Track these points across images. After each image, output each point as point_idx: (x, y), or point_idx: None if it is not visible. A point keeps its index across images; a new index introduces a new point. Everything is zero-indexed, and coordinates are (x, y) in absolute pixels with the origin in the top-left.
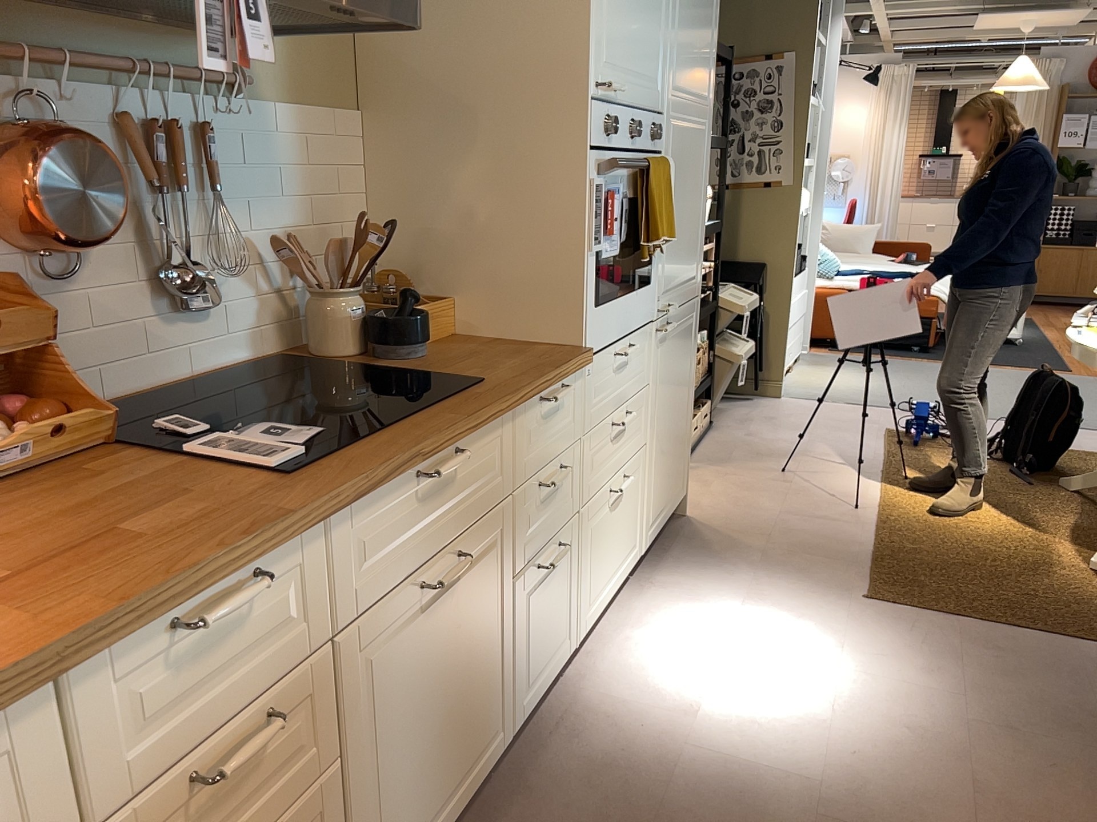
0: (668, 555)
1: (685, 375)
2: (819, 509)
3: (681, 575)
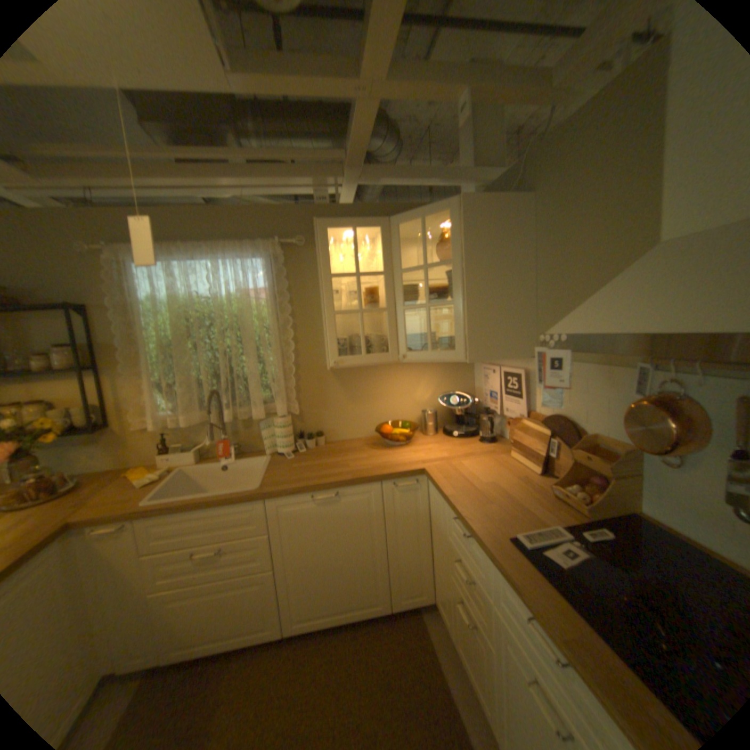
0: None
1: None
2: None
3: None
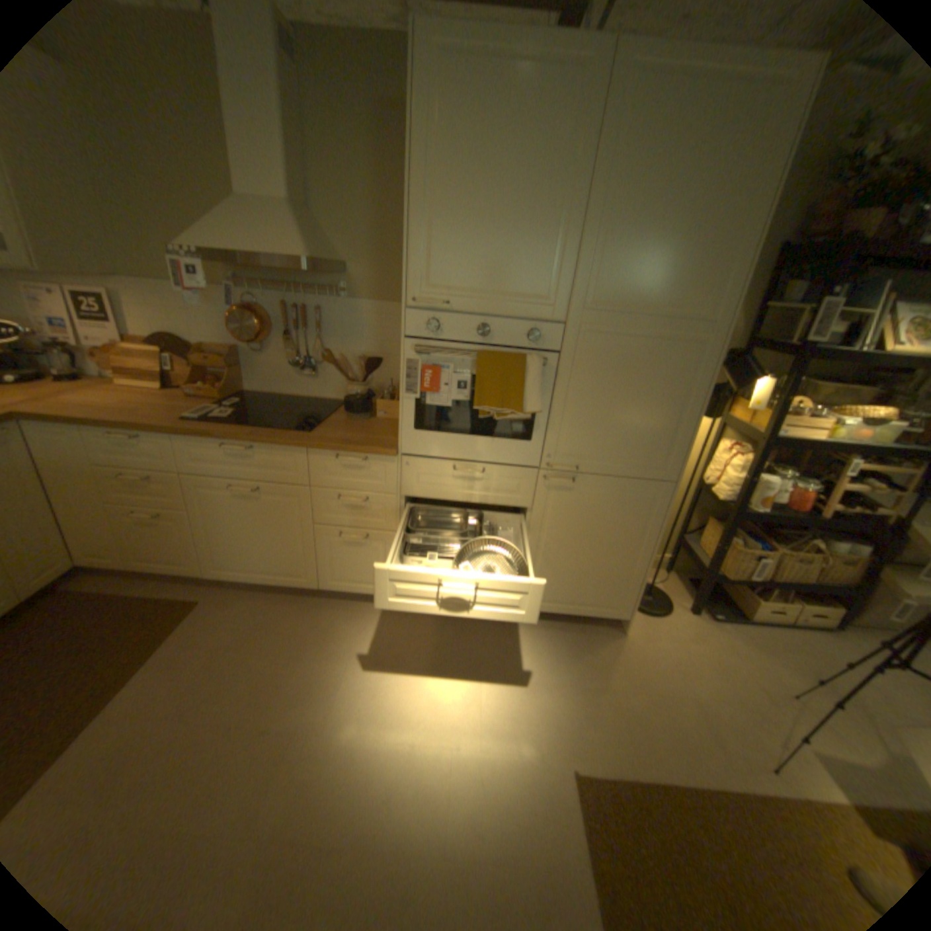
0: (555, 632)
1: (621, 531)
2: (736, 735)
3: (531, 643)
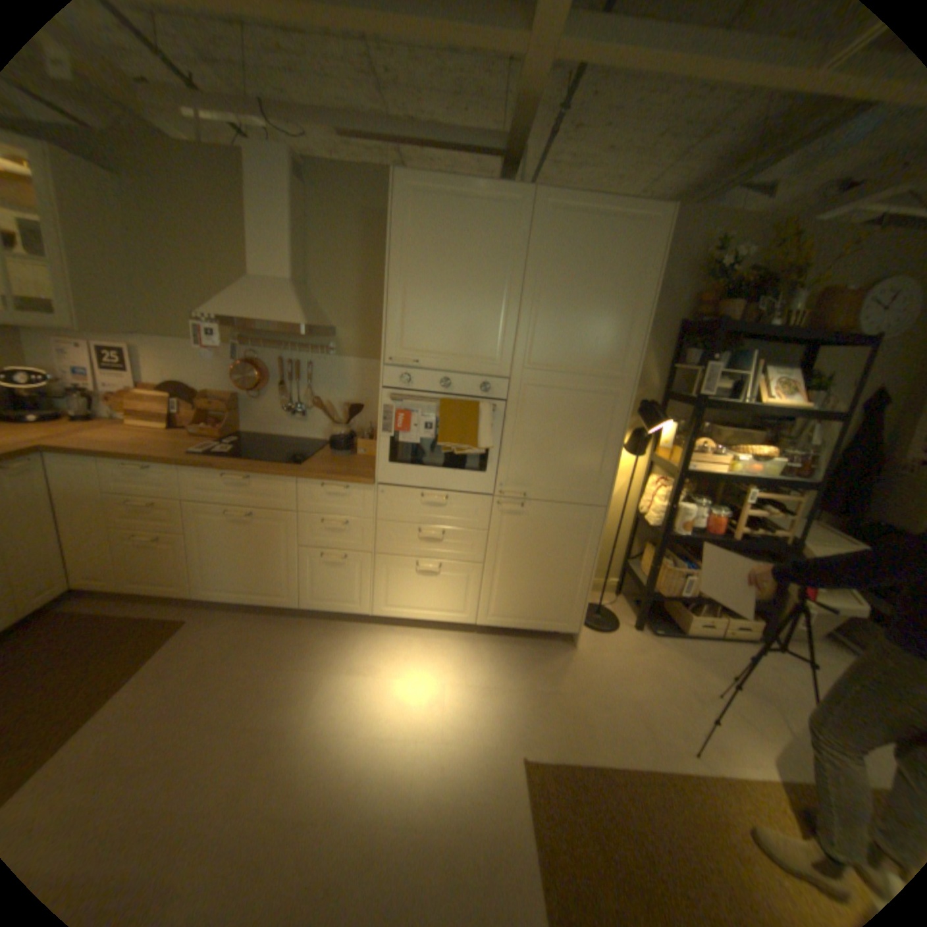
0: (513, 646)
1: (565, 550)
2: (666, 728)
3: (491, 655)
